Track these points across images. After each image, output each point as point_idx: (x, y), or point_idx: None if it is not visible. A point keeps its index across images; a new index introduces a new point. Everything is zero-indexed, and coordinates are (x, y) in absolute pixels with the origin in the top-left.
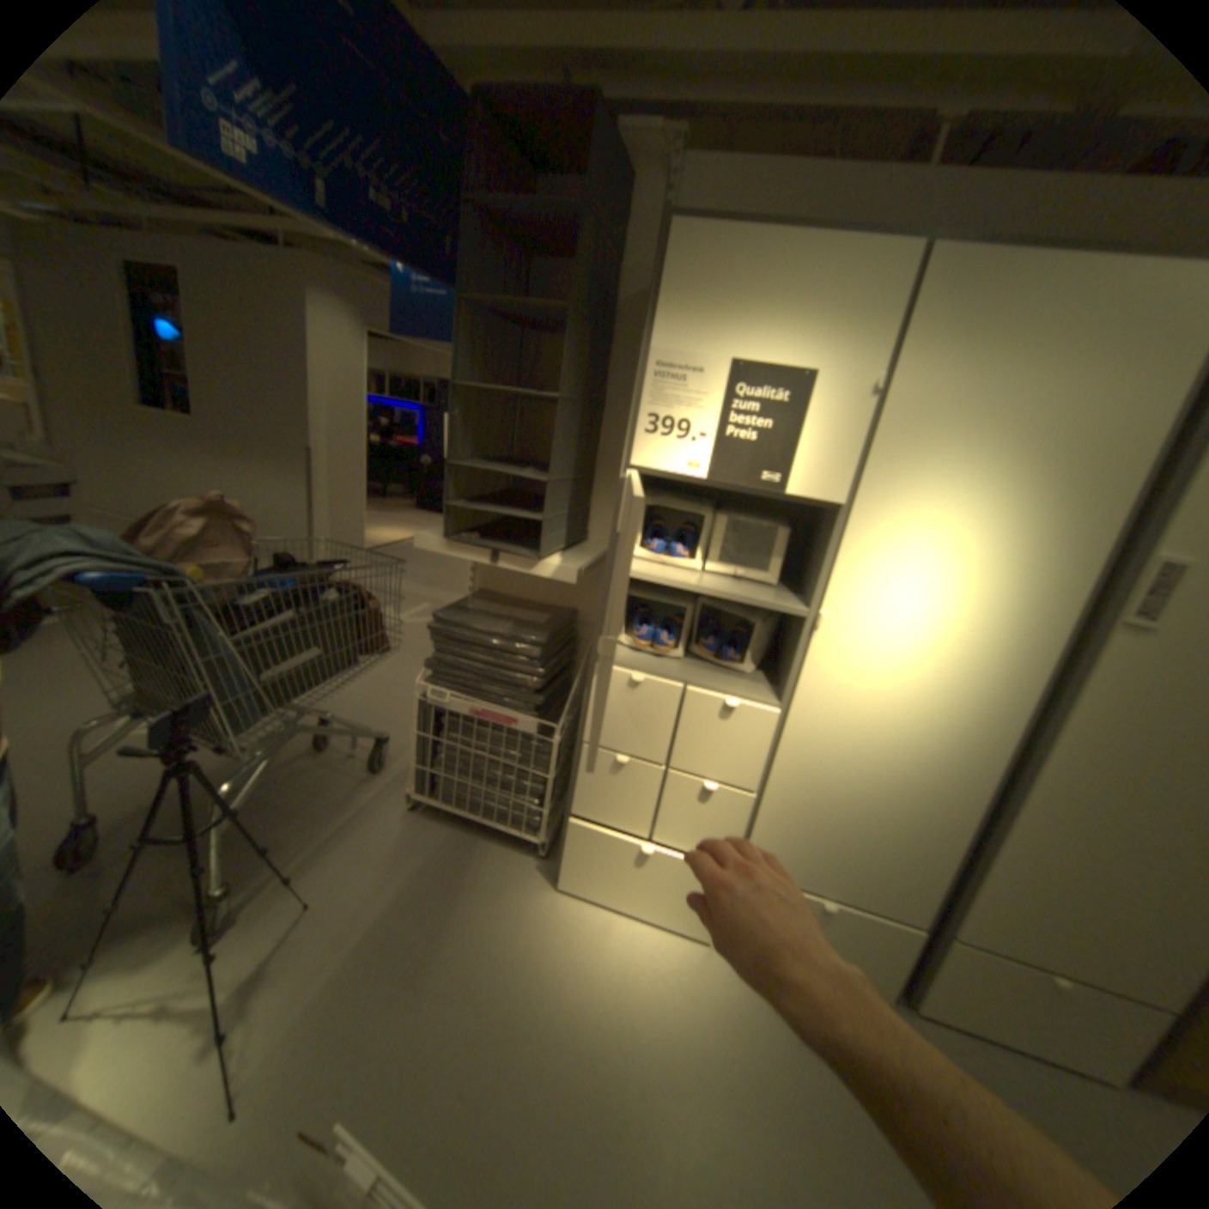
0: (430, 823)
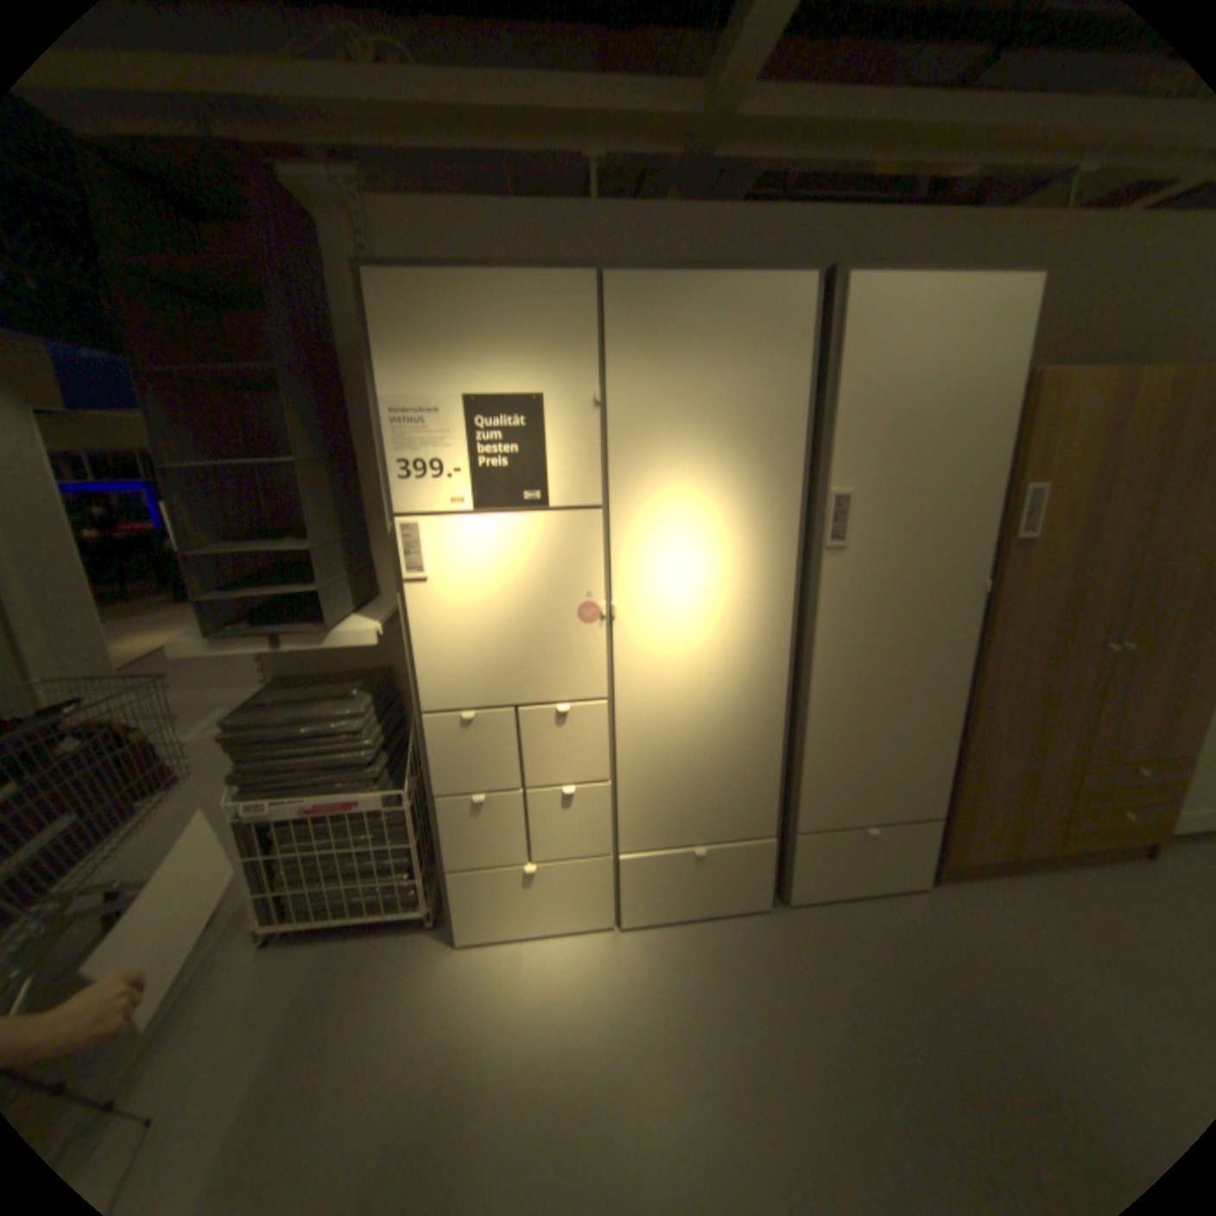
0: (291, 950)
